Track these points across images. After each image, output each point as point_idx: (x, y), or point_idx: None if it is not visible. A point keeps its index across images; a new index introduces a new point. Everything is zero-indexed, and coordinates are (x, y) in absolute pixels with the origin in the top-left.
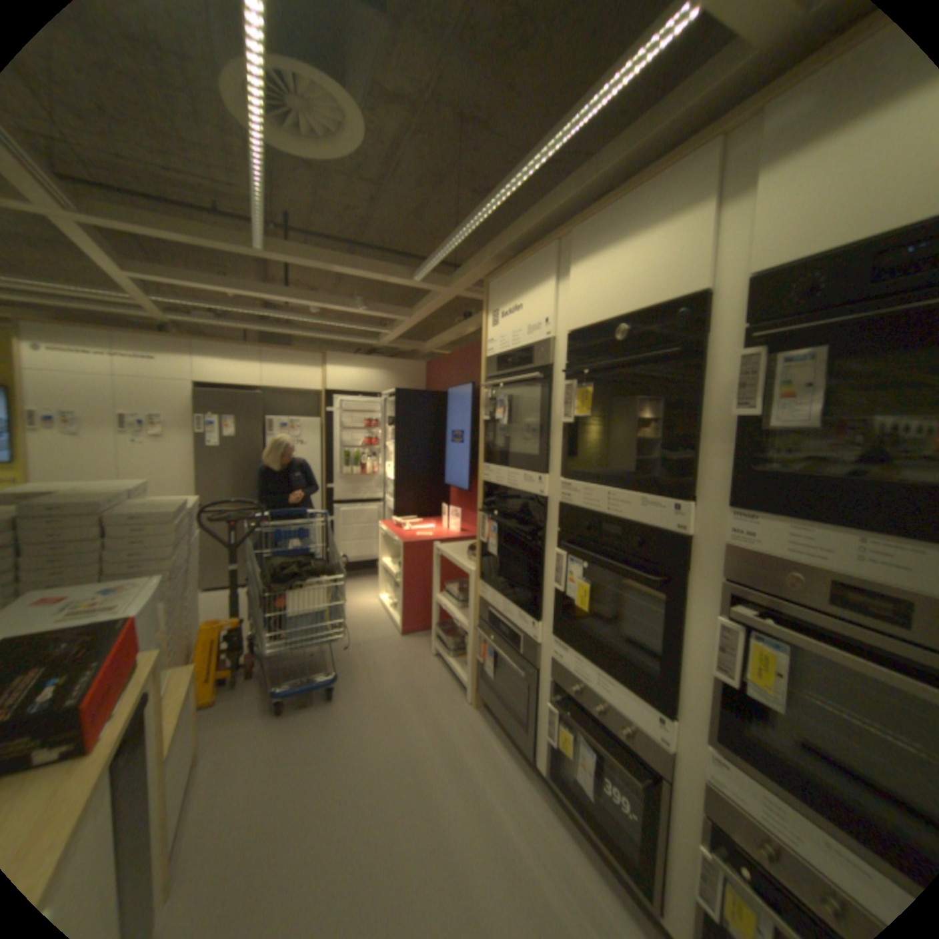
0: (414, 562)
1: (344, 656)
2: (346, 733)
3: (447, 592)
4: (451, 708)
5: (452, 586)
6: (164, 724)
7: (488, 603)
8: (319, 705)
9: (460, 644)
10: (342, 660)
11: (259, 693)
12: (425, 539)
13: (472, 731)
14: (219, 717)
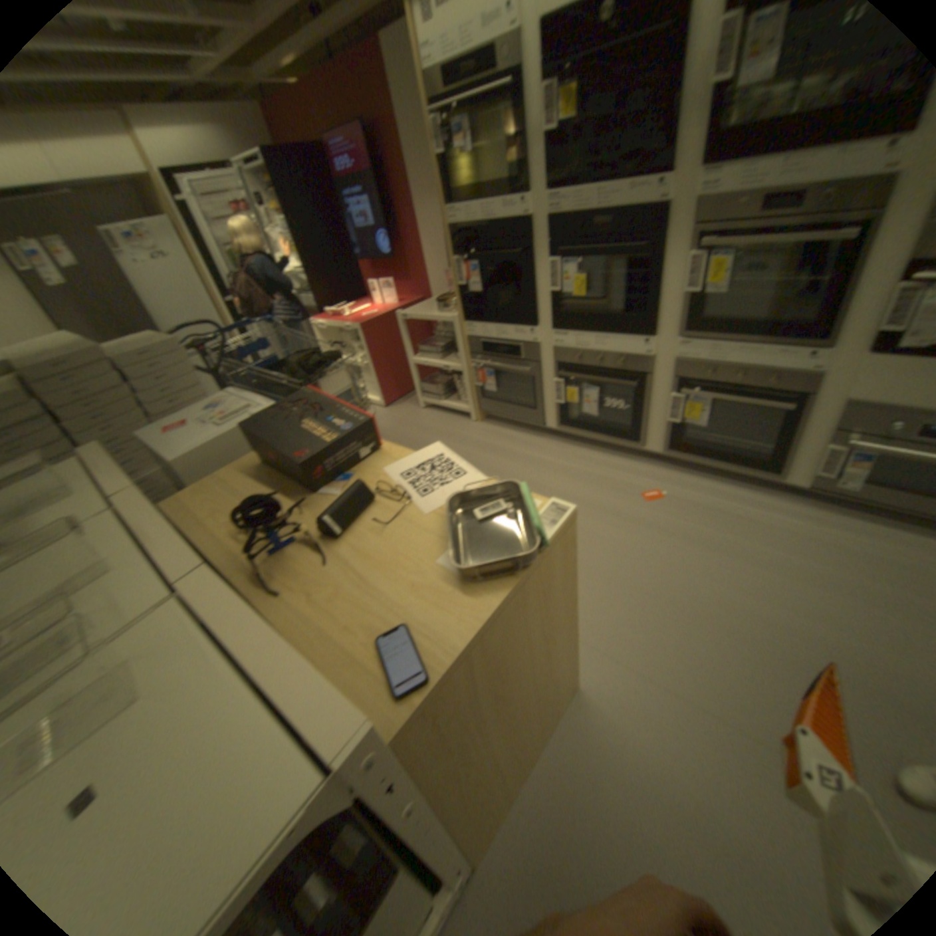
0: (374, 341)
1: None
2: None
3: (421, 353)
4: (464, 428)
5: (423, 346)
6: None
7: (475, 339)
8: None
9: (446, 388)
10: None
11: None
12: (375, 316)
13: (488, 432)
14: None
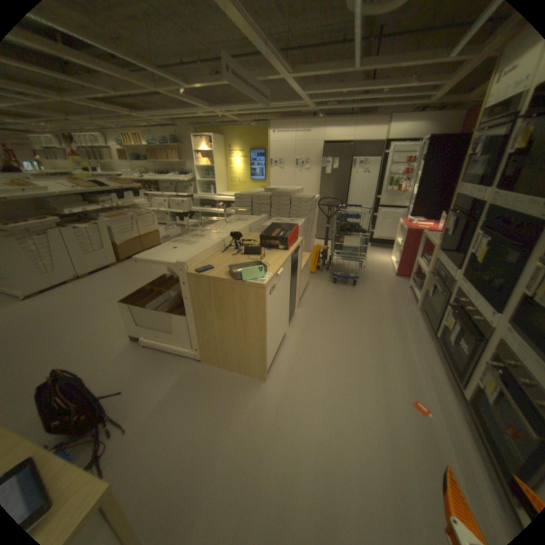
0: (411, 240)
1: (365, 274)
2: (357, 297)
3: (424, 258)
4: (407, 306)
5: (428, 255)
6: (301, 261)
7: (441, 262)
8: (349, 286)
9: (424, 284)
10: (364, 275)
11: (329, 275)
12: (422, 229)
13: (413, 316)
14: (315, 277)
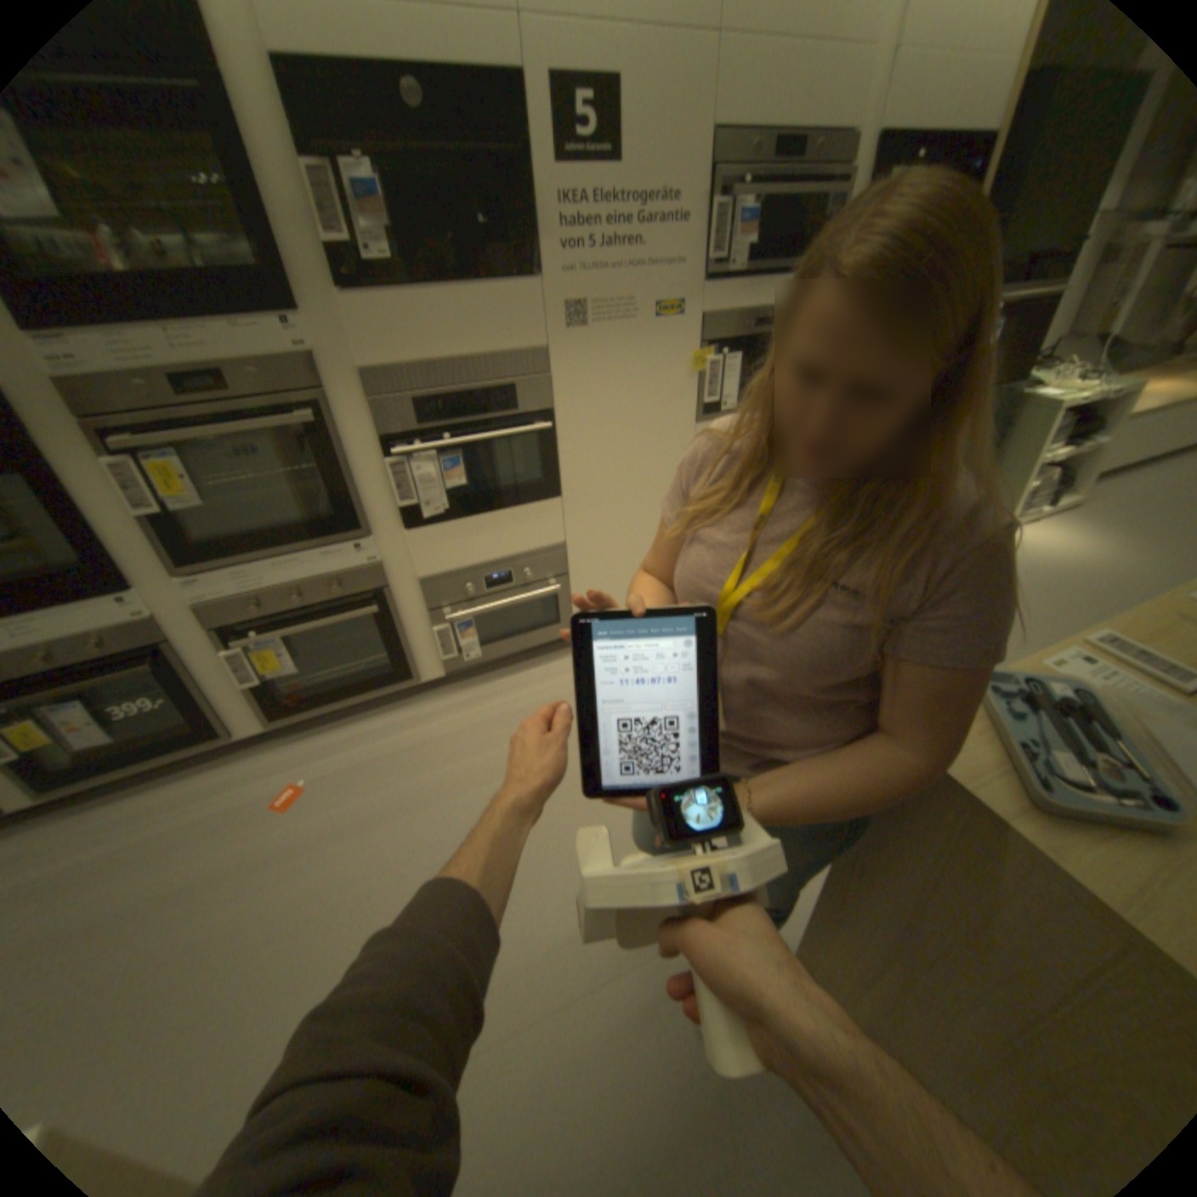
0: None
1: None
2: None
3: None
4: None
5: None
6: None
7: None
8: None
9: None
10: None
11: None
12: None
13: None
14: None
